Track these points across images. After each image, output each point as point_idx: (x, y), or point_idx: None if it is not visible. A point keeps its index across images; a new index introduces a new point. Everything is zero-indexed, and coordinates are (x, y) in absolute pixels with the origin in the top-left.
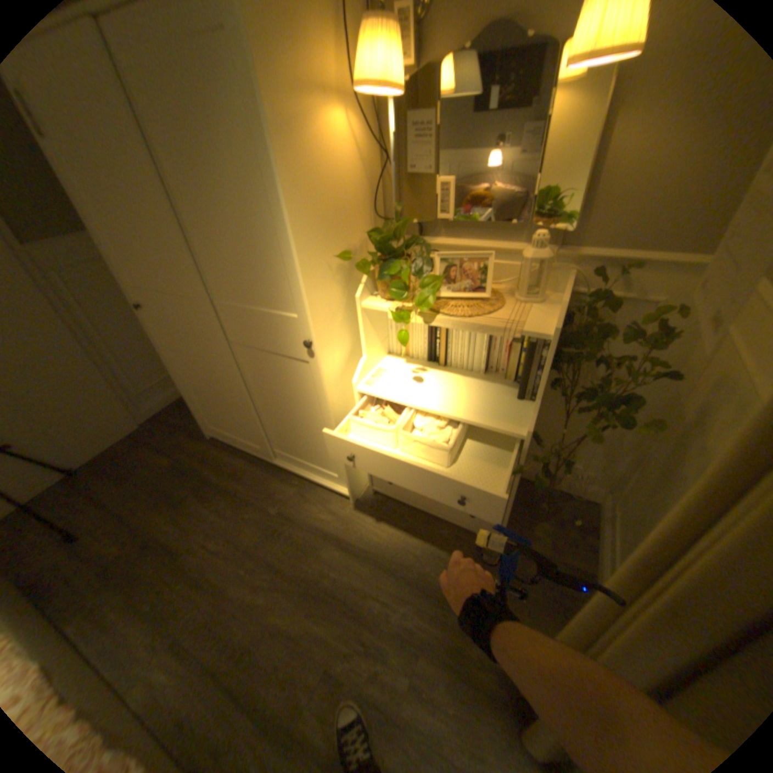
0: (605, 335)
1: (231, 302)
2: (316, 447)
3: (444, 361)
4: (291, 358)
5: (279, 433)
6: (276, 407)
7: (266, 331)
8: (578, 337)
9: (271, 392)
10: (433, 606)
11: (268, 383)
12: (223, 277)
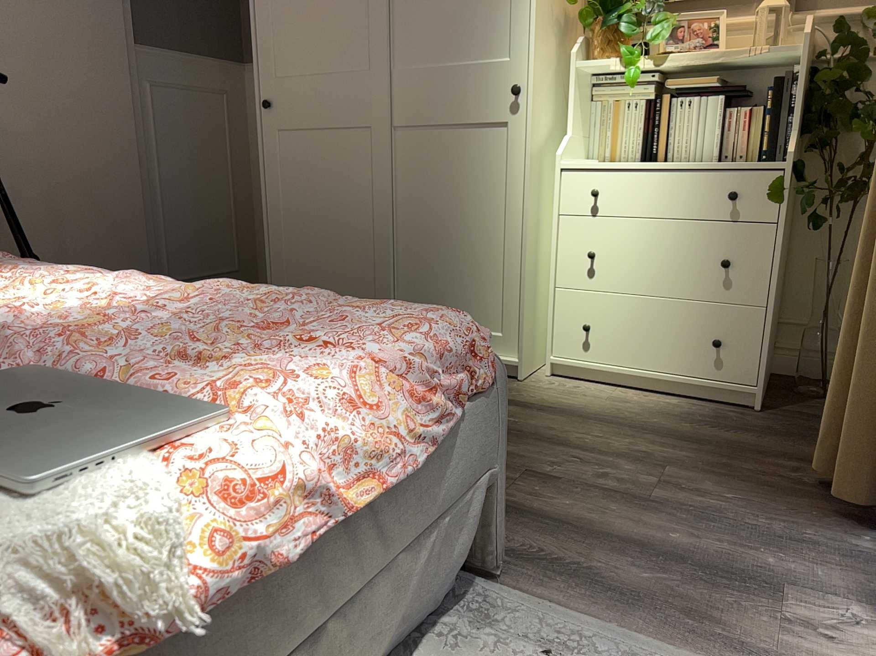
0: (860, 81)
1: (418, 64)
2: (478, 283)
3: (665, 154)
4: (481, 125)
5: (419, 277)
6: (430, 224)
7: (457, 93)
8: (830, 73)
9: (430, 196)
10: (676, 443)
11: (430, 182)
12: (418, 34)
